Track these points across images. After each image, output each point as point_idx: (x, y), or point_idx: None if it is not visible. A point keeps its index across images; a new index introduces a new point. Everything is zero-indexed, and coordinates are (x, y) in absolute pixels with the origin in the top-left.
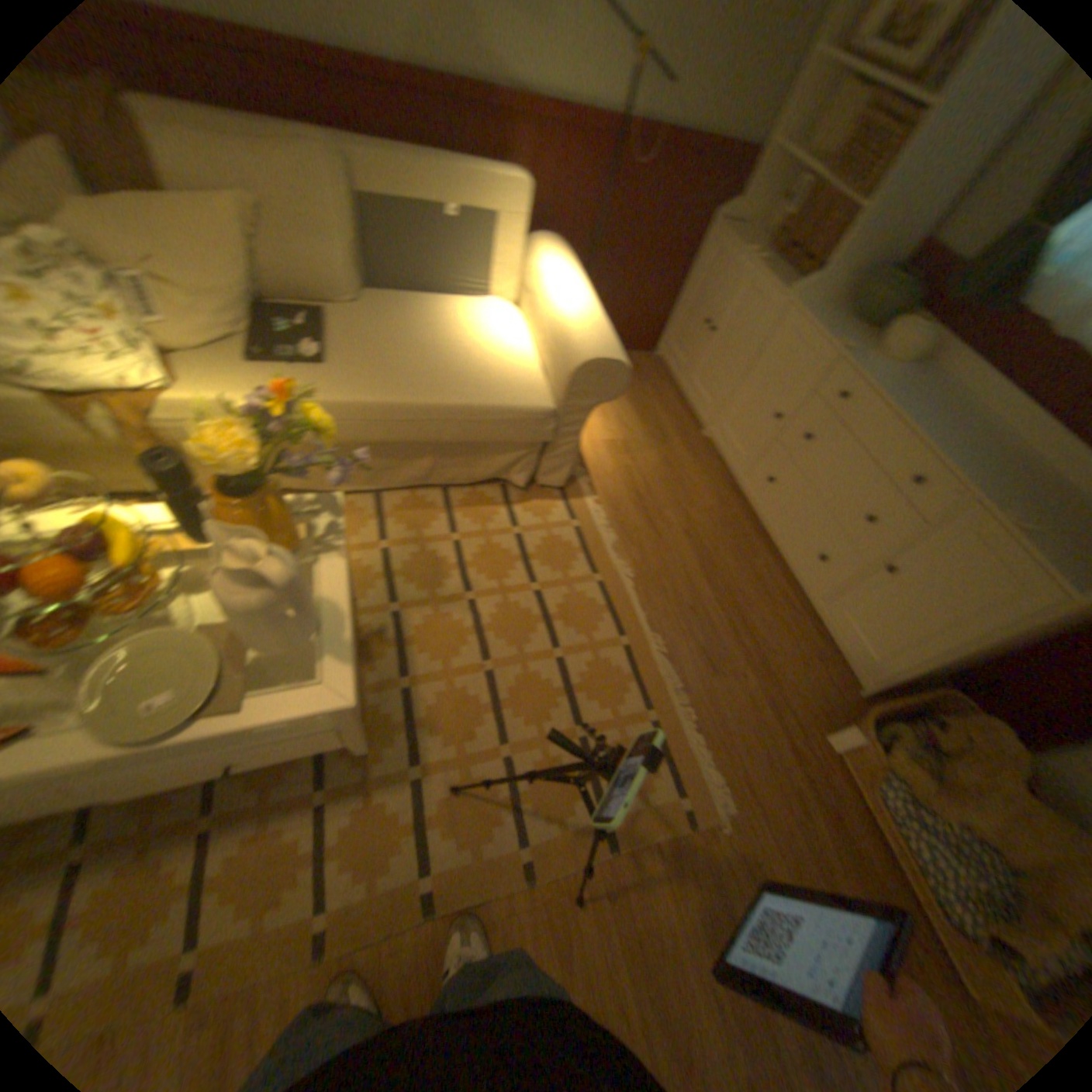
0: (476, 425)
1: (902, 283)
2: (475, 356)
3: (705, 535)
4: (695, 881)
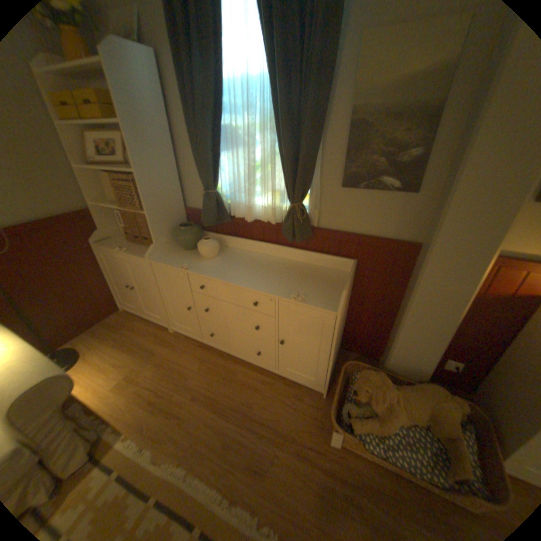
0: None
1: (187, 229)
2: None
3: (203, 388)
4: None
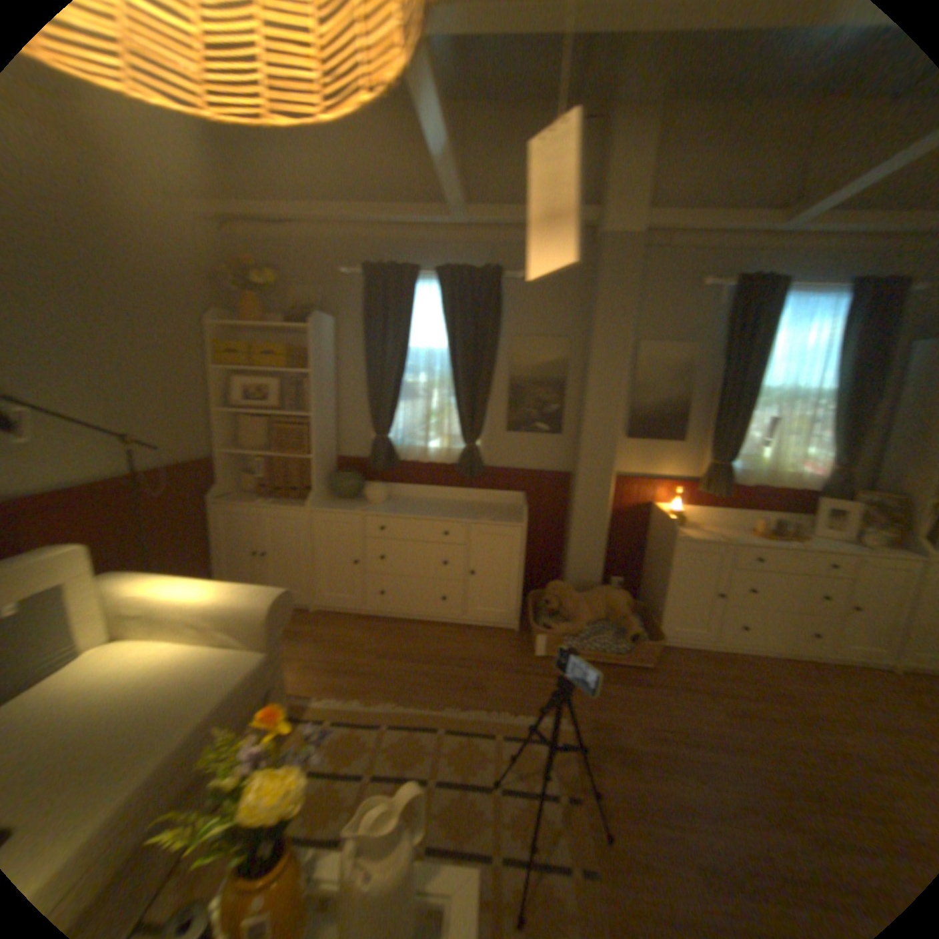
0: (227, 718)
1: (353, 475)
2: (158, 684)
3: (387, 648)
4: (600, 762)
